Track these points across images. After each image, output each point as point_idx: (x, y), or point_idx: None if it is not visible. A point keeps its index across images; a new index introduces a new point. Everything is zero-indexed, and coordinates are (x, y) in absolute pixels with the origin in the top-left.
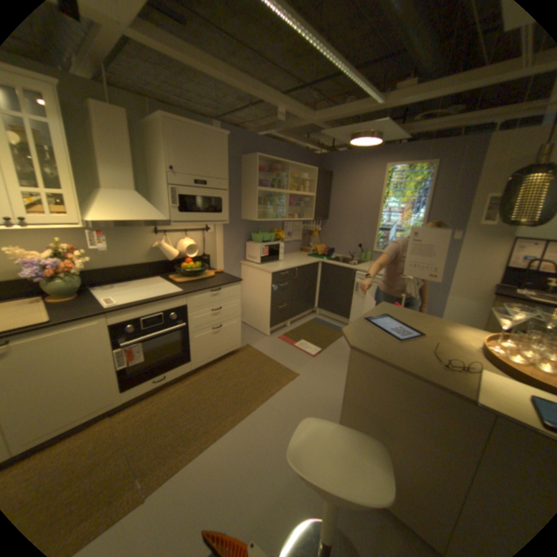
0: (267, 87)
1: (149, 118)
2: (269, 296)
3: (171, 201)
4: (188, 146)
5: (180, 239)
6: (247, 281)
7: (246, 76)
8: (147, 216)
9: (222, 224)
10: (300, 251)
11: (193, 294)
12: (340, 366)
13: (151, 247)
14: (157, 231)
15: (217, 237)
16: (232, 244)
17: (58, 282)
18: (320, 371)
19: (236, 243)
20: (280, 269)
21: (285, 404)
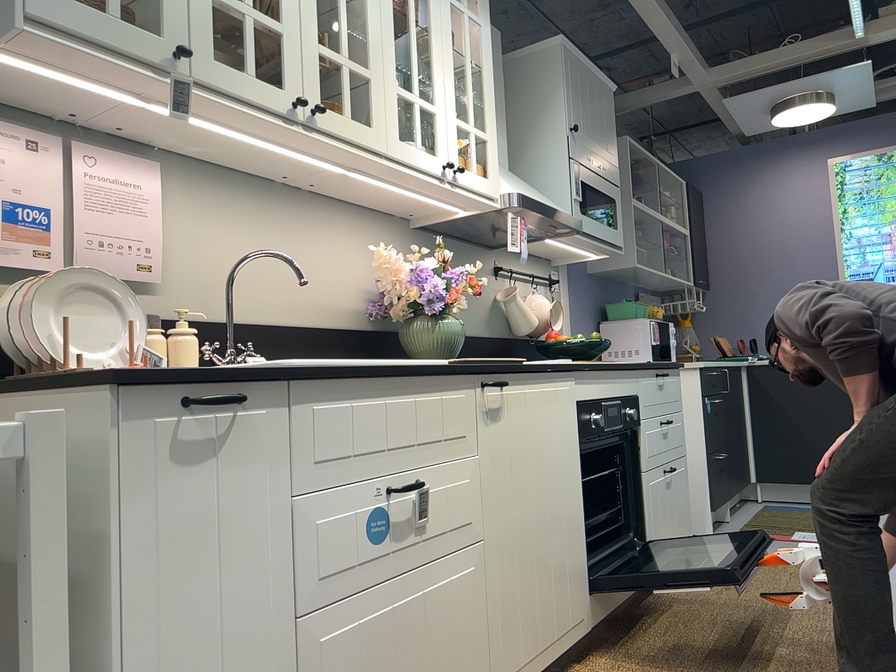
0: (674, 19)
1: (522, 55)
2: (701, 428)
3: (575, 188)
4: (585, 99)
5: (525, 295)
6: None
7: None
8: (559, 208)
9: (570, 278)
10: None
11: (644, 374)
12: None
13: (493, 303)
14: (503, 271)
15: (566, 304)
16: (583, 324)
17: (448, 325)
18: None
19: (588, 325)
20: (711, 363)
21: None
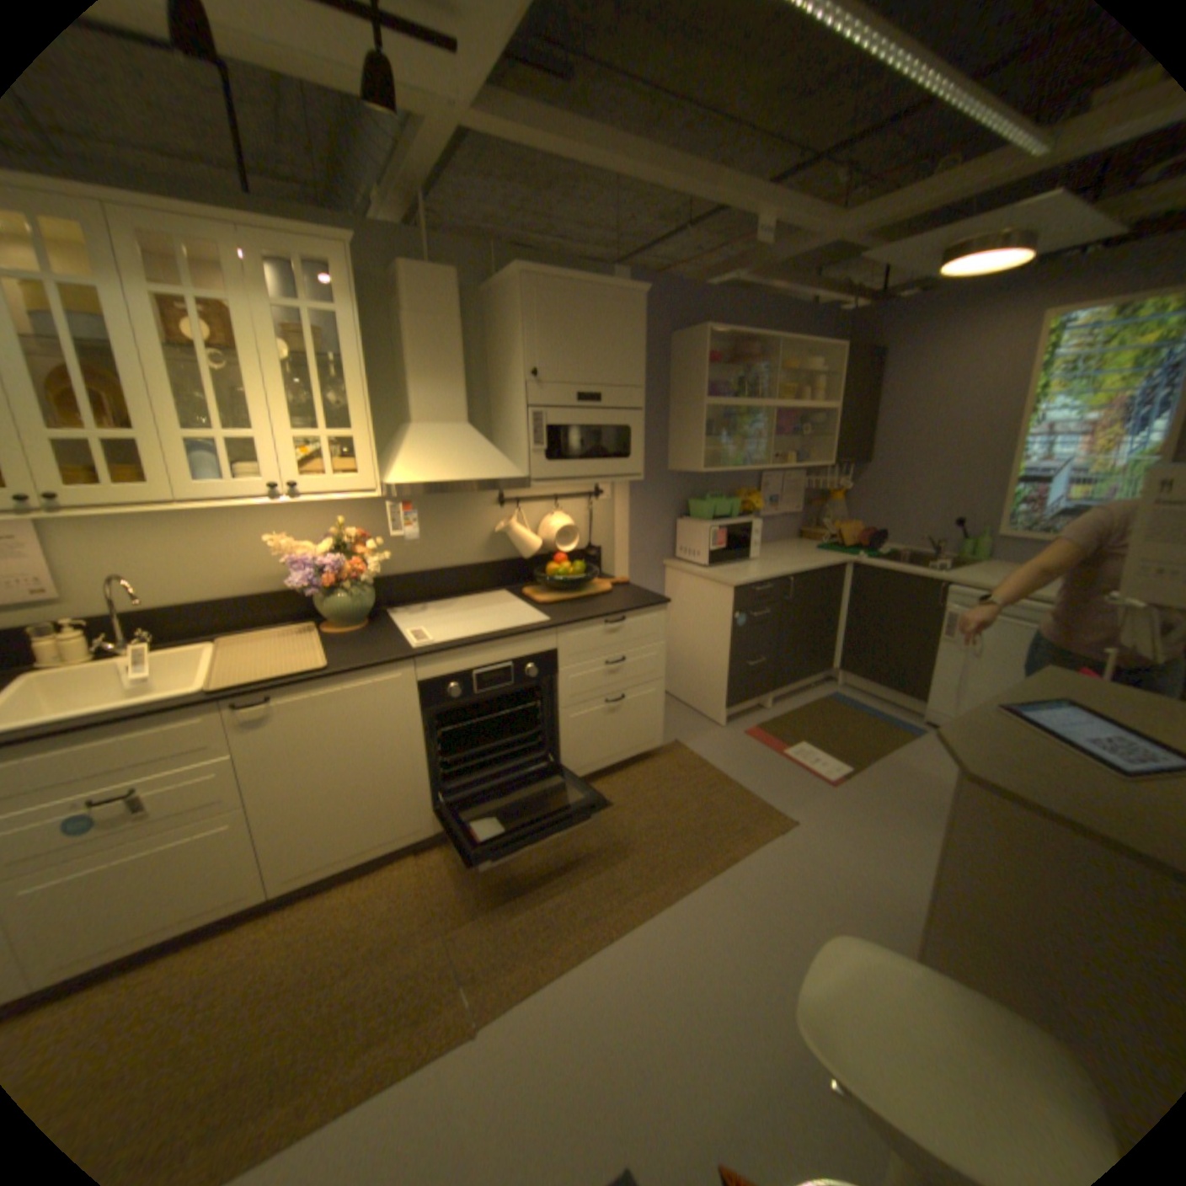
0: (737, 174)
1: (499, 280)
2: (728, 639)
3: (533, 439)
4: (568, 326)
5: (547, 515)
6: (679, 604)
7: (692, 158)
8: (491, 471)
9: (629, 483)
10: (799, 538)
11: (572, 629)
12: (907, 816)
13: (493, 532)
14: (505, 501)
15: (619, 510)
16: (648, 523)
17: (343, 598)
18: (853, 822)
19: (657, 522)
20: (755, 579)
21: (767, 887)
